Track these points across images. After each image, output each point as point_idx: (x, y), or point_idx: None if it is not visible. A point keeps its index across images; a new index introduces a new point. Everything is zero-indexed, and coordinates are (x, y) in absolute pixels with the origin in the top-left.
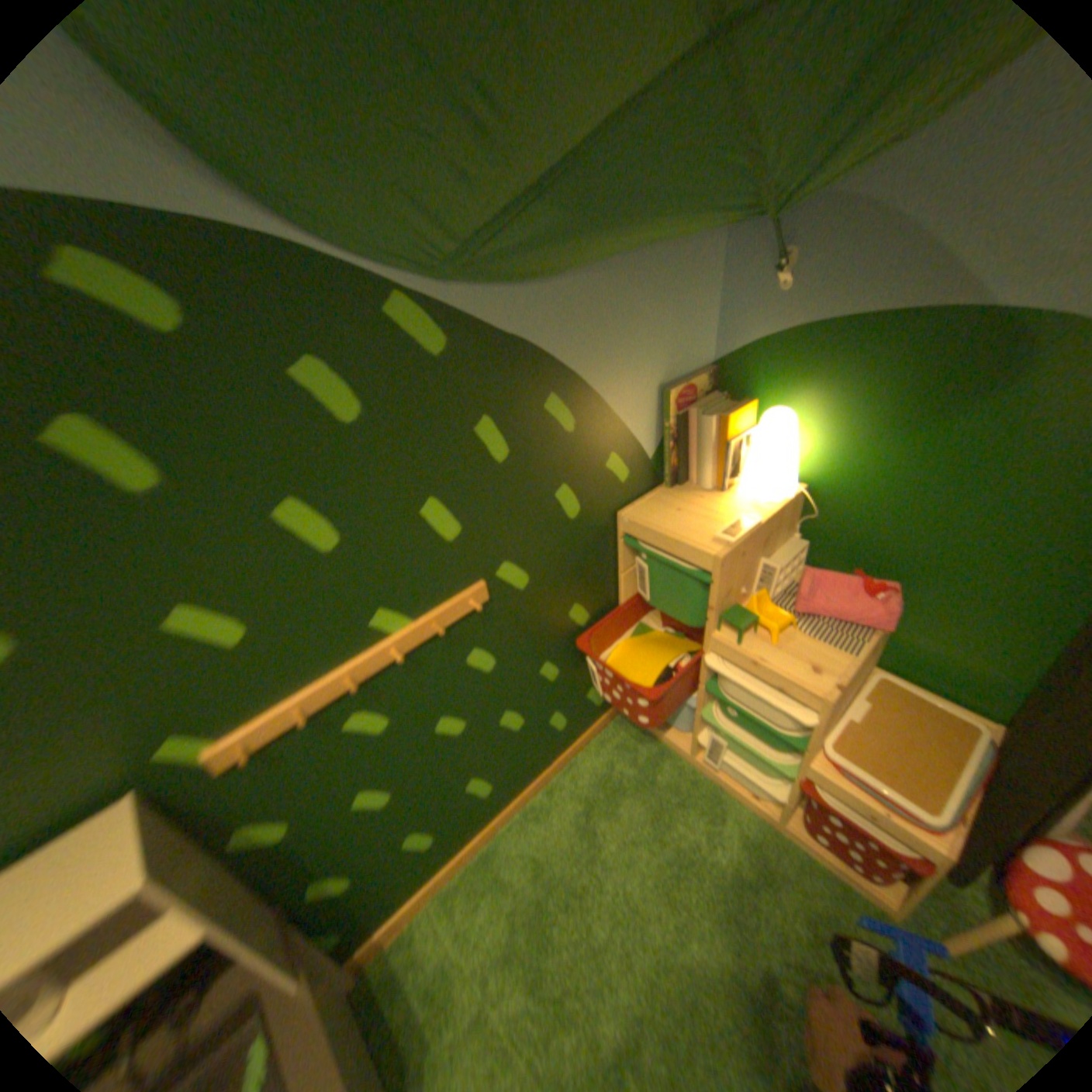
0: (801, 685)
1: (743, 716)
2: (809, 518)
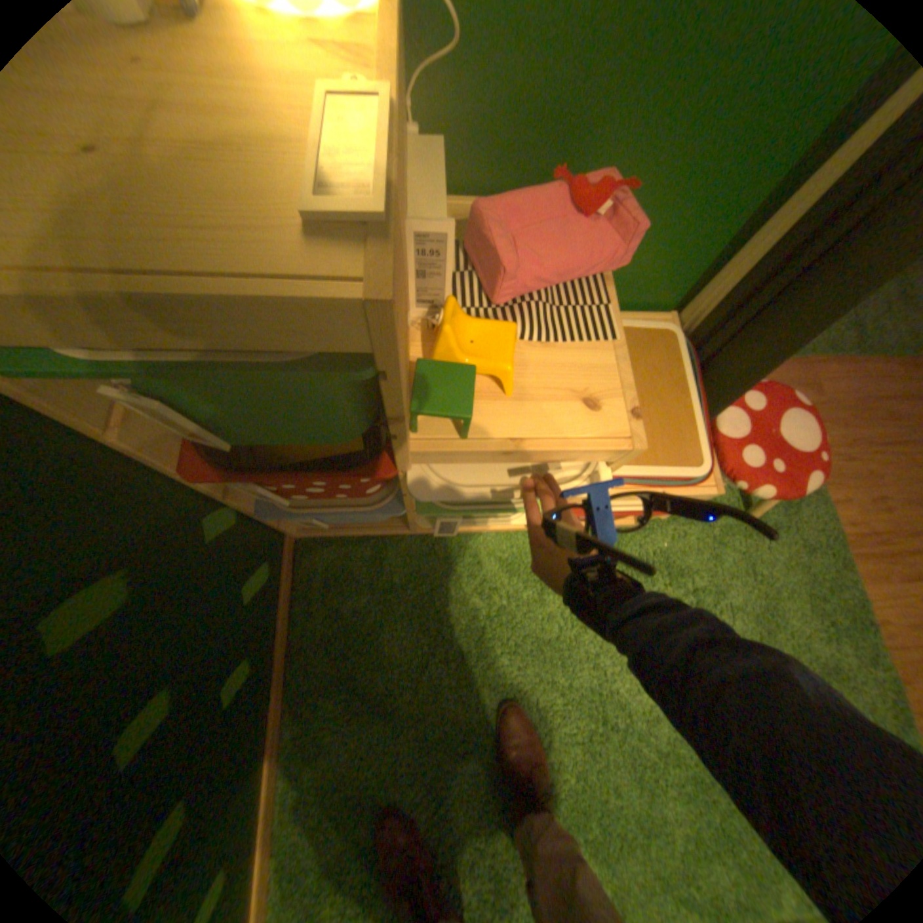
0: (591, 443)
1: (486, 497)
2: (425, 64)
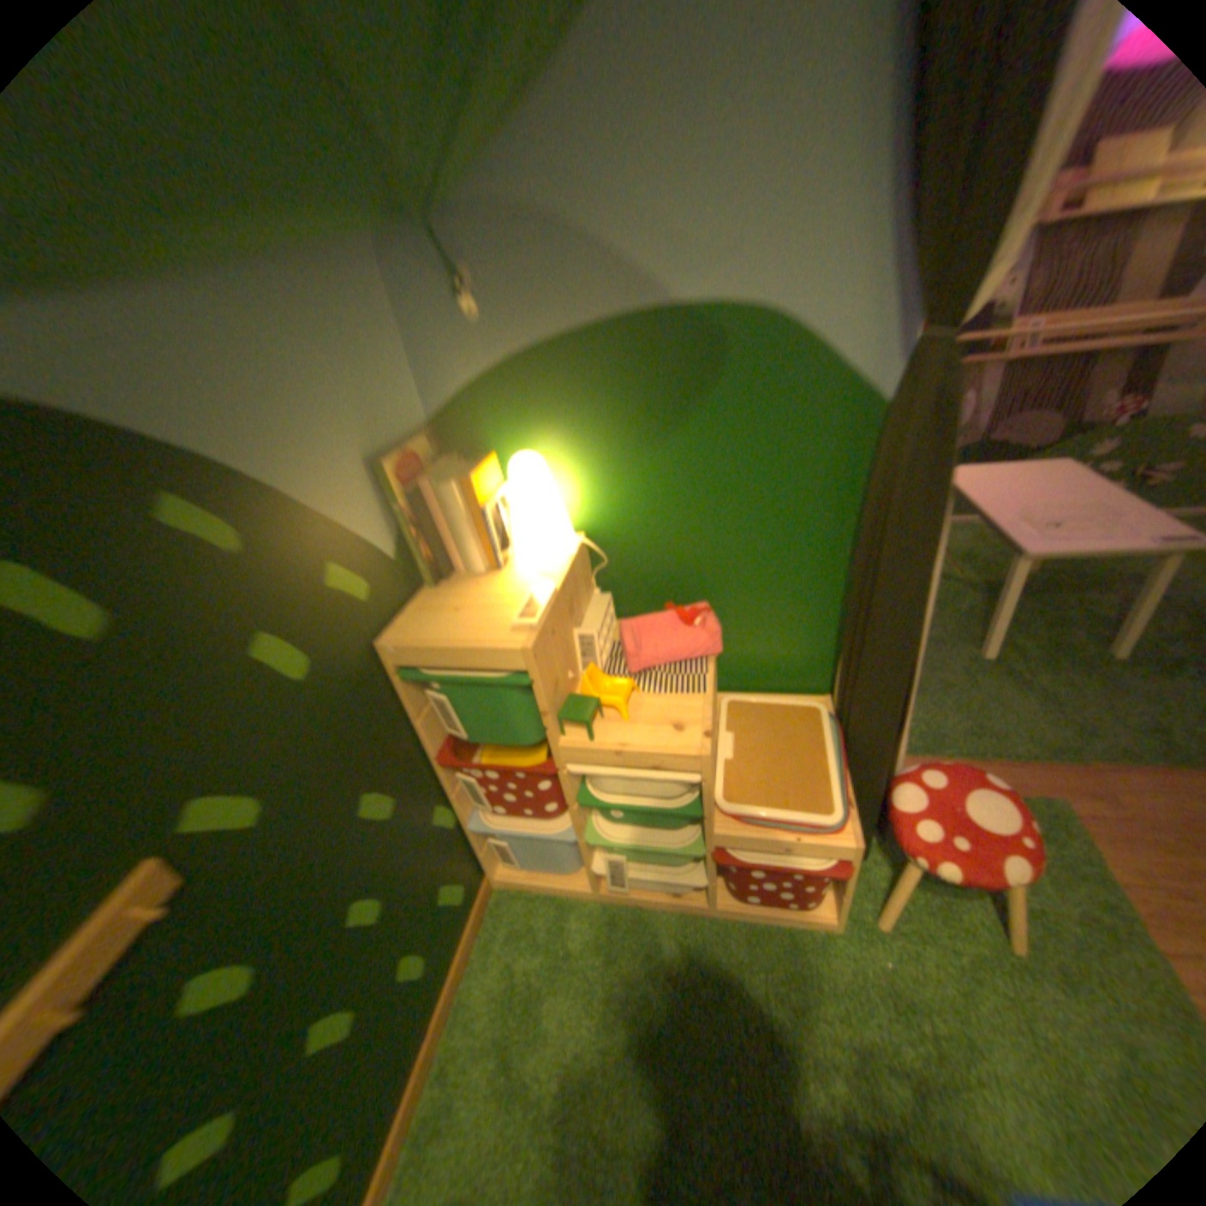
0: (672, 751)
1: (629, 817)
2: (600, 568)
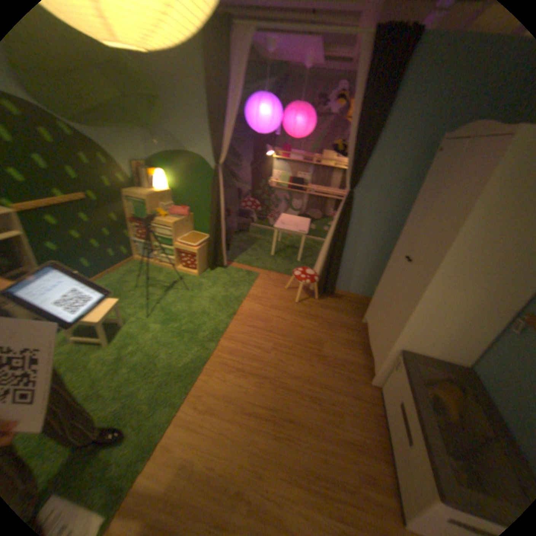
0: (167, 223)
1: (160, 239)
2: (173, 198)
